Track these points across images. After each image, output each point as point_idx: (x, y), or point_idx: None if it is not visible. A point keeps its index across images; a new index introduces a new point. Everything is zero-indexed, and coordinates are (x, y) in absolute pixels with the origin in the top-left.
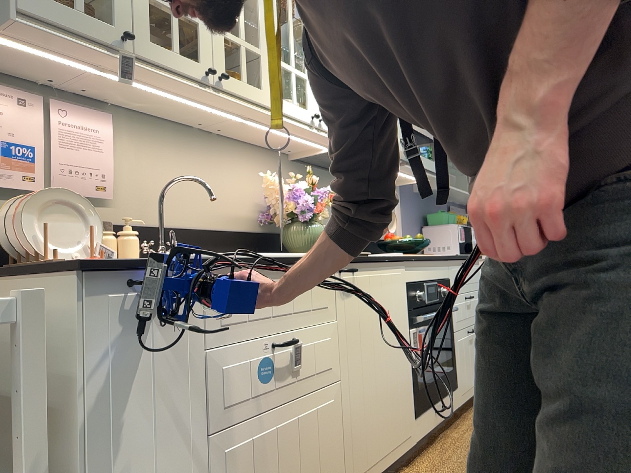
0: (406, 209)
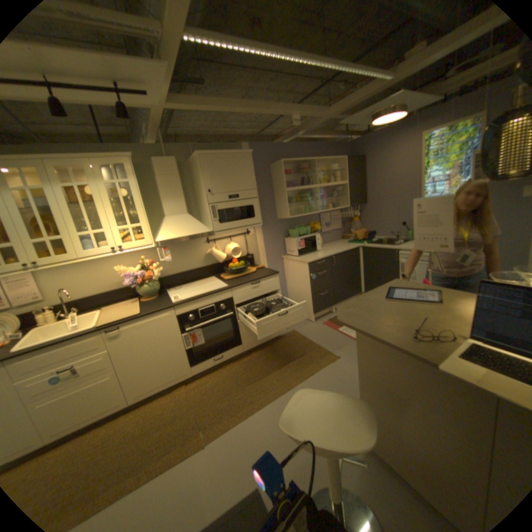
0: (266, 233)
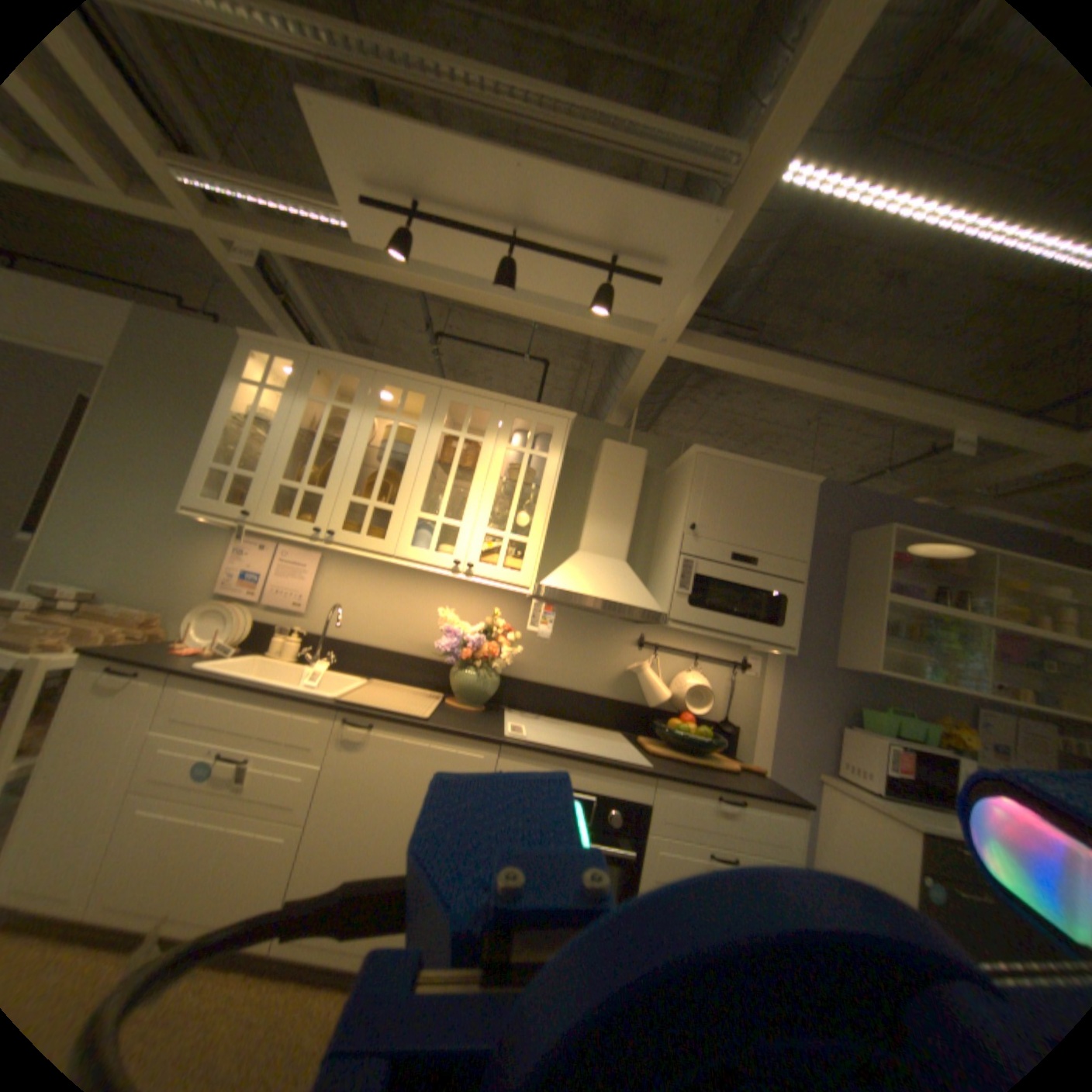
0: (795, 689)
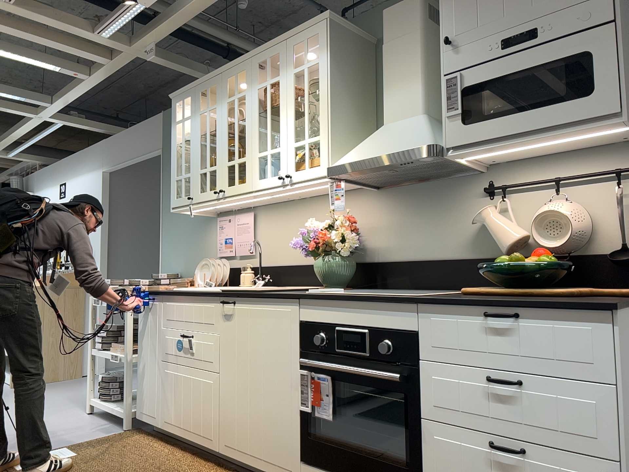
0: None
